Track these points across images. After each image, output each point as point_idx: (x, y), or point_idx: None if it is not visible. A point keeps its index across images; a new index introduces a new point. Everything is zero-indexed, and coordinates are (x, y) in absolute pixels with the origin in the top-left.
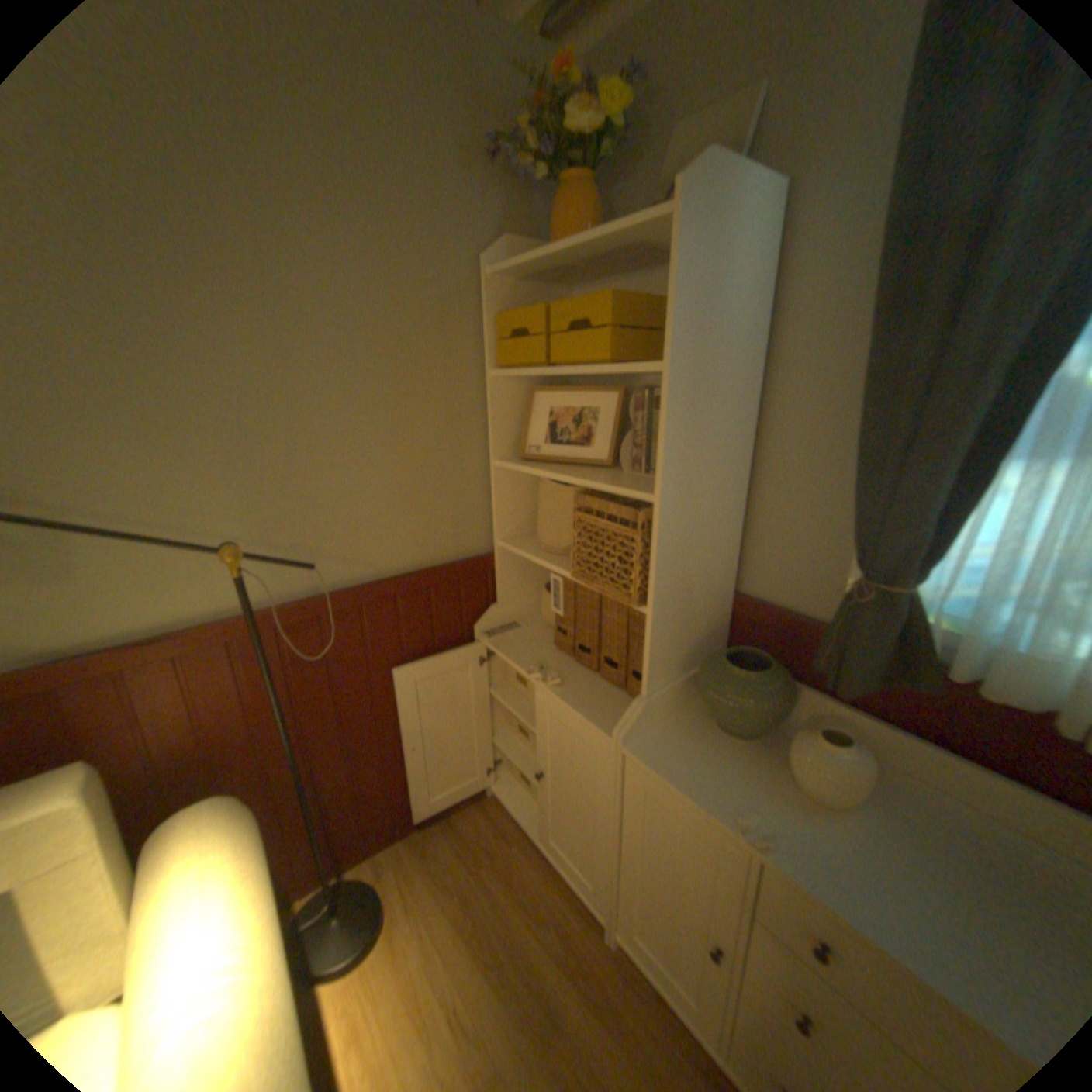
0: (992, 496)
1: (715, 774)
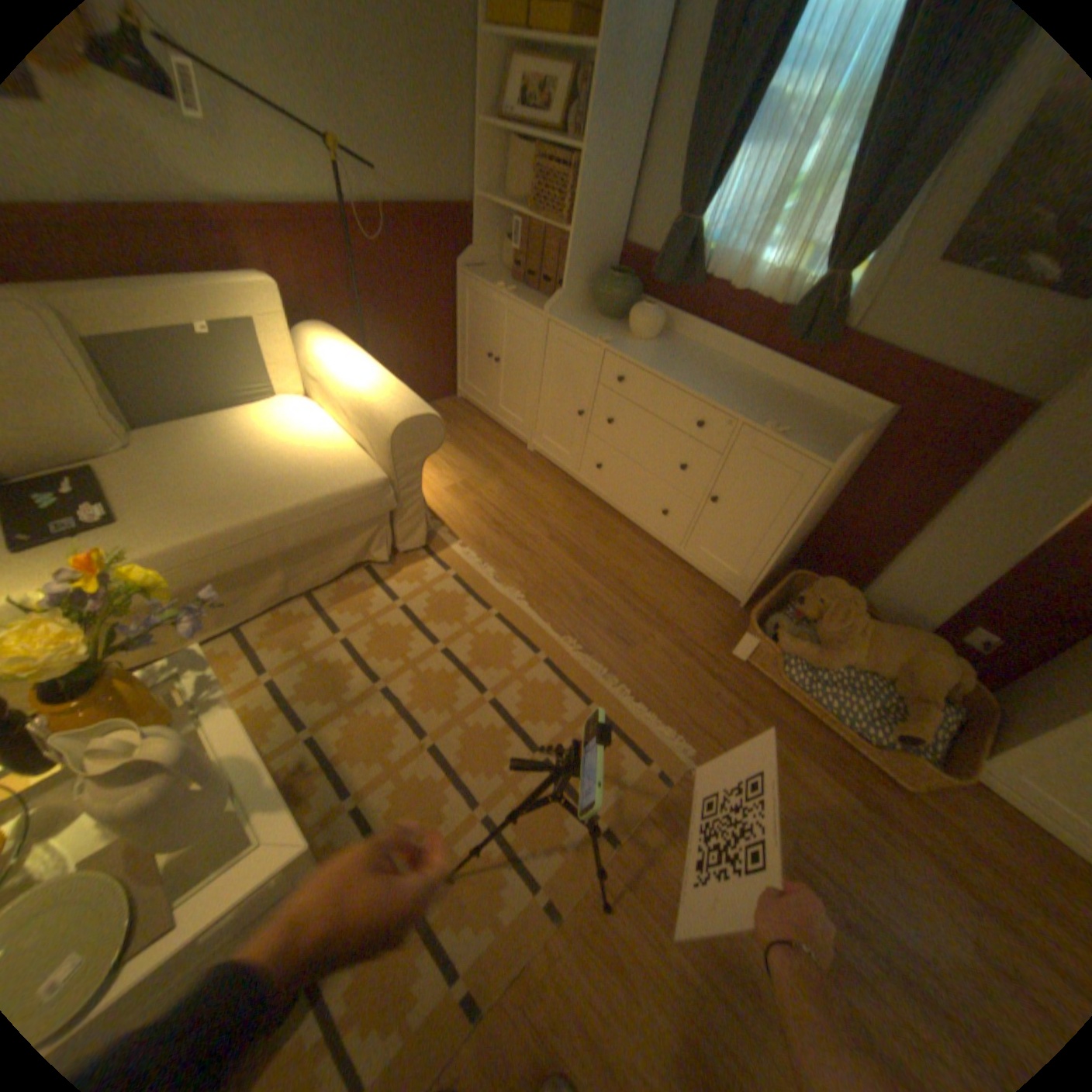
0: (732, 163)
1: (591, 328)
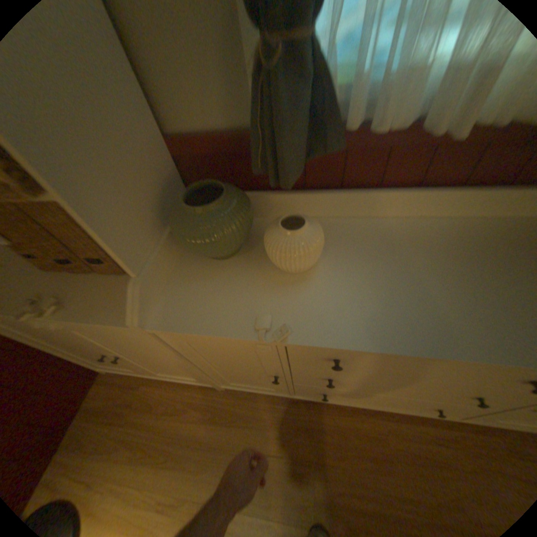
0: None
1: (224, 300)
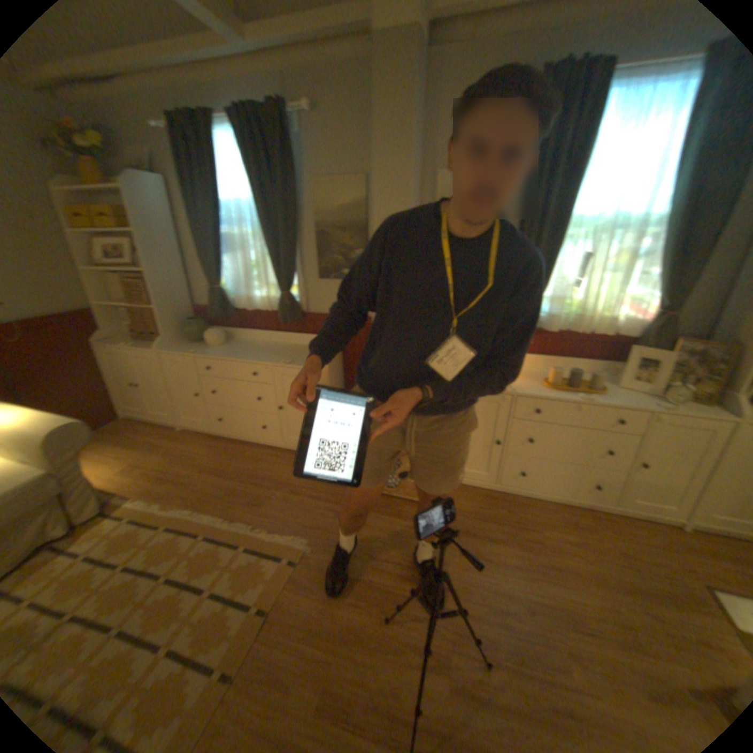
0: (220, 262)
1: (182, 349)
